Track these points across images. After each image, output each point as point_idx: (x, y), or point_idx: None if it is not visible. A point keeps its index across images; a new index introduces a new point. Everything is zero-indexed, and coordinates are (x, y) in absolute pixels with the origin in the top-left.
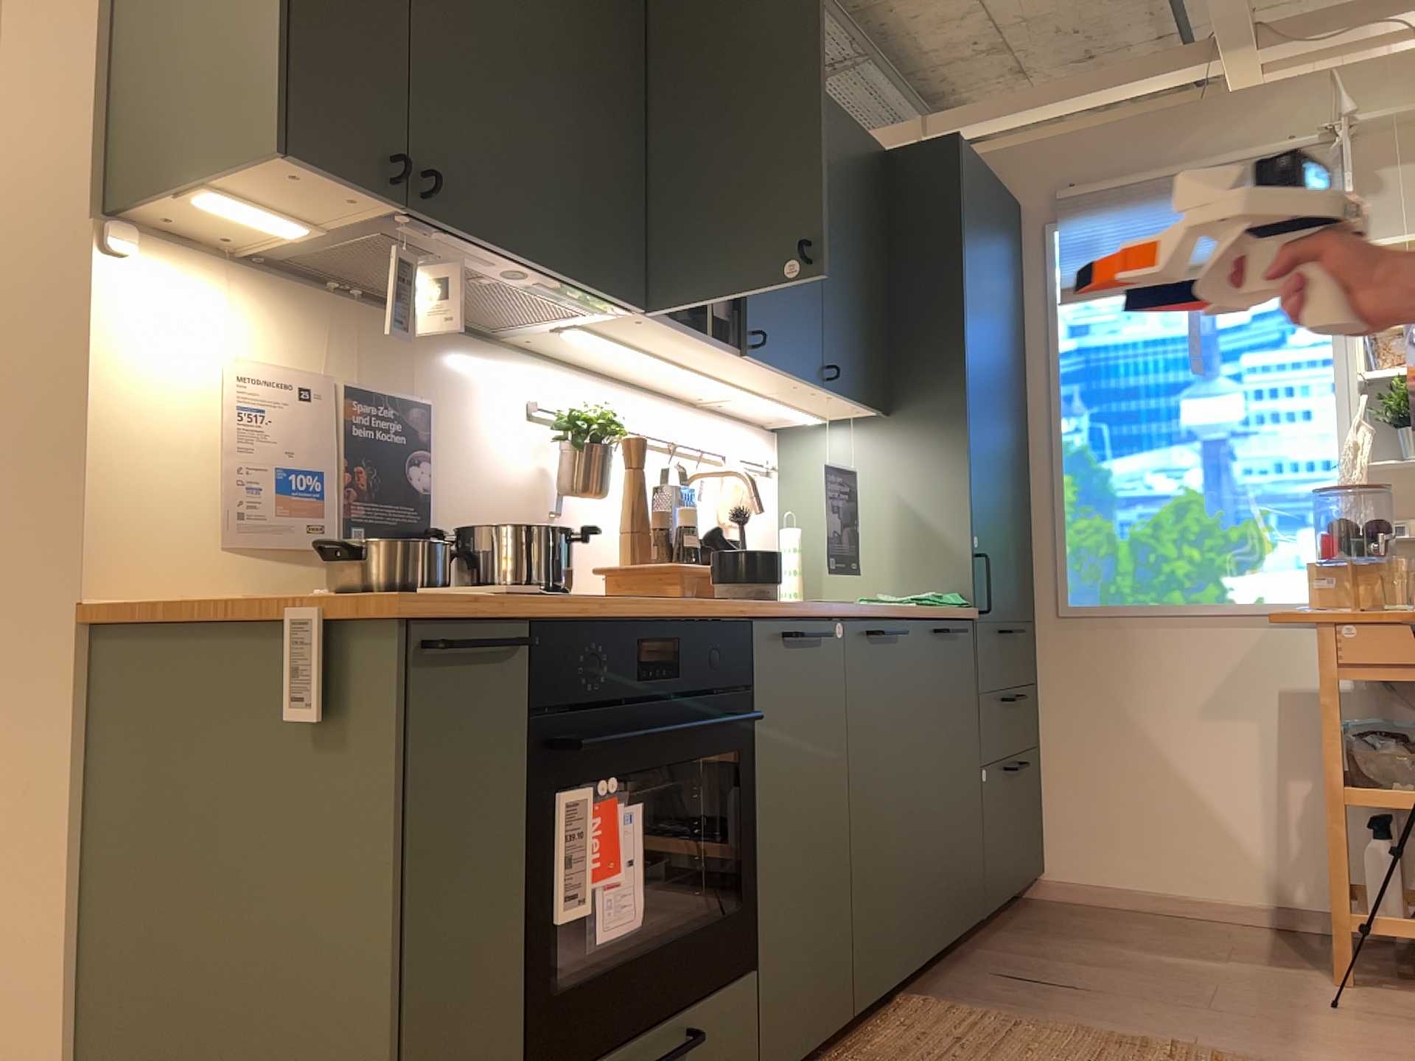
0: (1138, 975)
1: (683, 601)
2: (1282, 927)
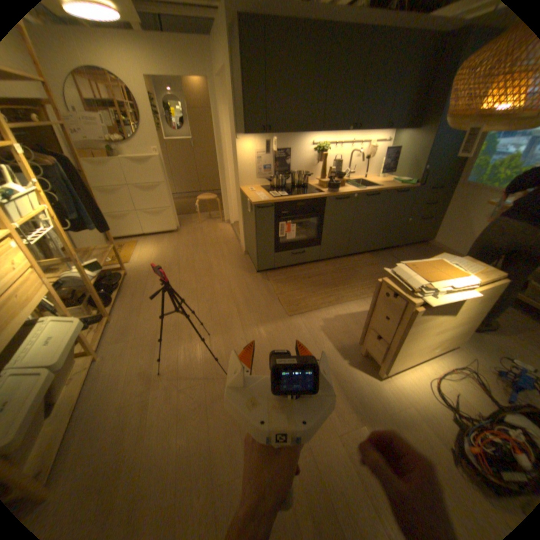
0: None
1: (309, 195)
2: None
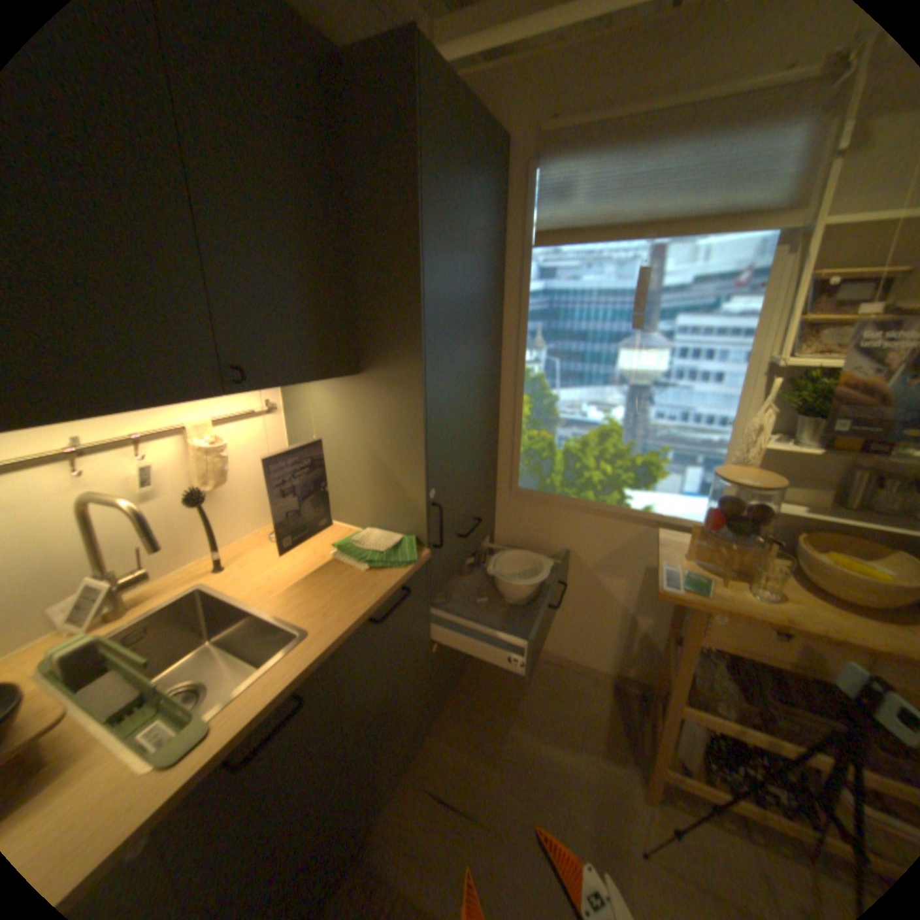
0: (521, 788)
1: None
2: (618, 689)
